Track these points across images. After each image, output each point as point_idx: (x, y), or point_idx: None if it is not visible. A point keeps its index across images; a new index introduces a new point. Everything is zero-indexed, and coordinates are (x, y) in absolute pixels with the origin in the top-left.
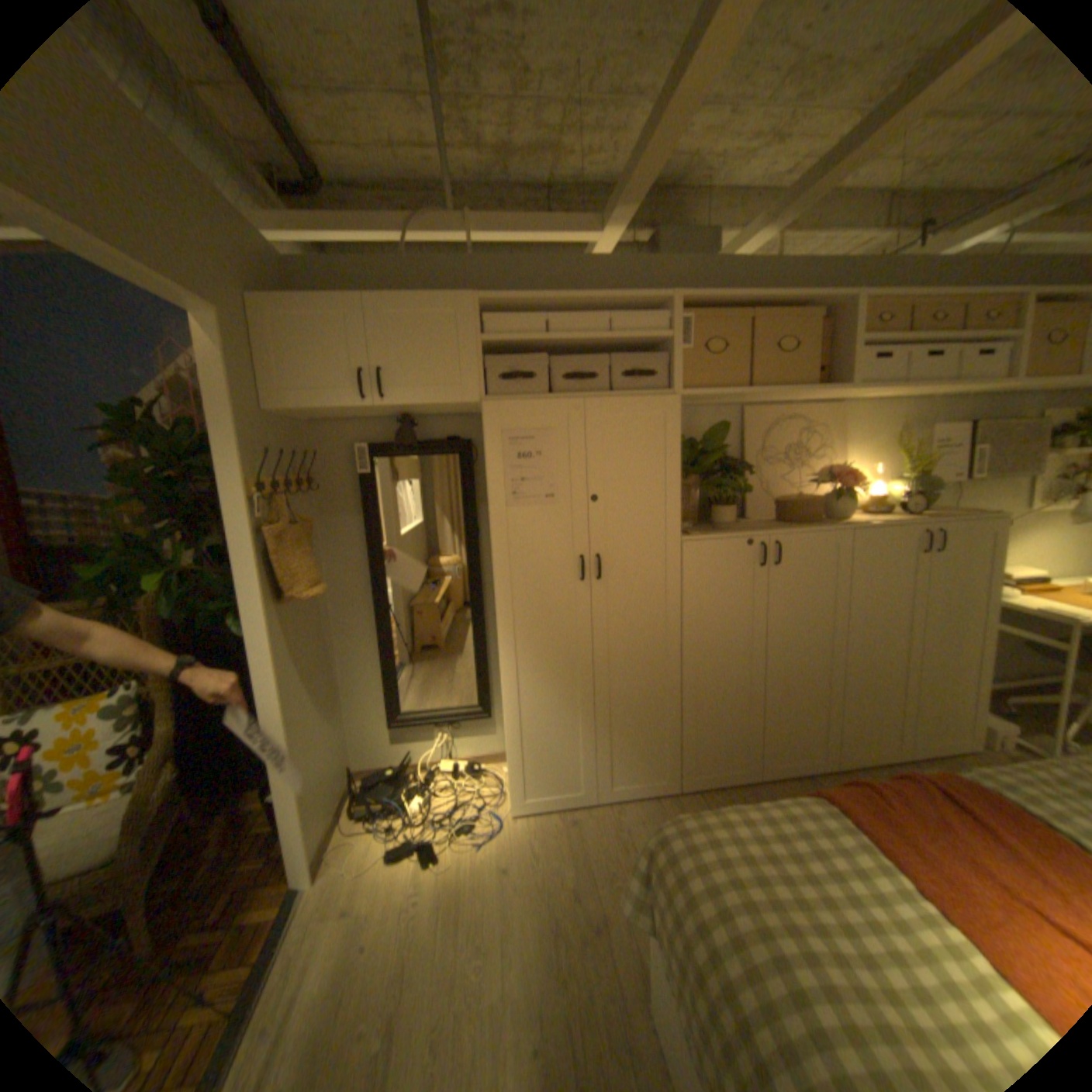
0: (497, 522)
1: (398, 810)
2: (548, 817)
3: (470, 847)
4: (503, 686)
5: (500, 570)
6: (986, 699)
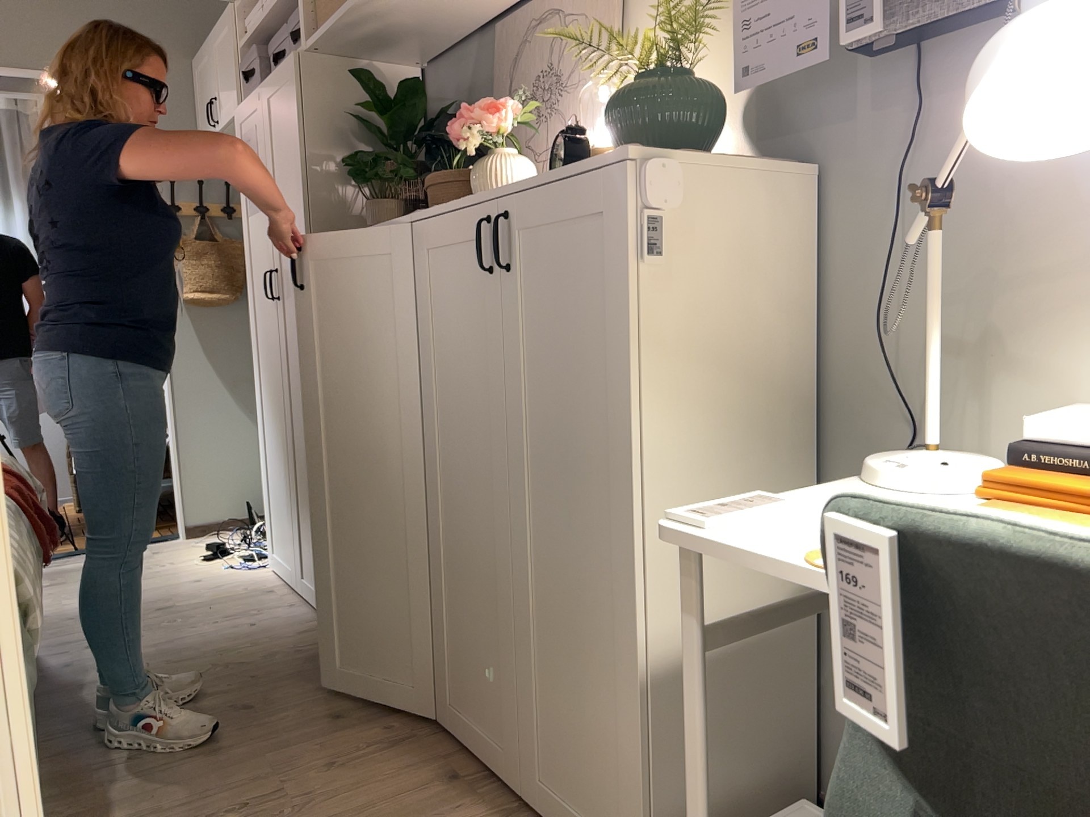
0: (243, 232)
1: (261, 528)
2: (276, 580)
3: (229, 565)
4: (256, 411)
5: (247, 284)
6: (636, 746)
